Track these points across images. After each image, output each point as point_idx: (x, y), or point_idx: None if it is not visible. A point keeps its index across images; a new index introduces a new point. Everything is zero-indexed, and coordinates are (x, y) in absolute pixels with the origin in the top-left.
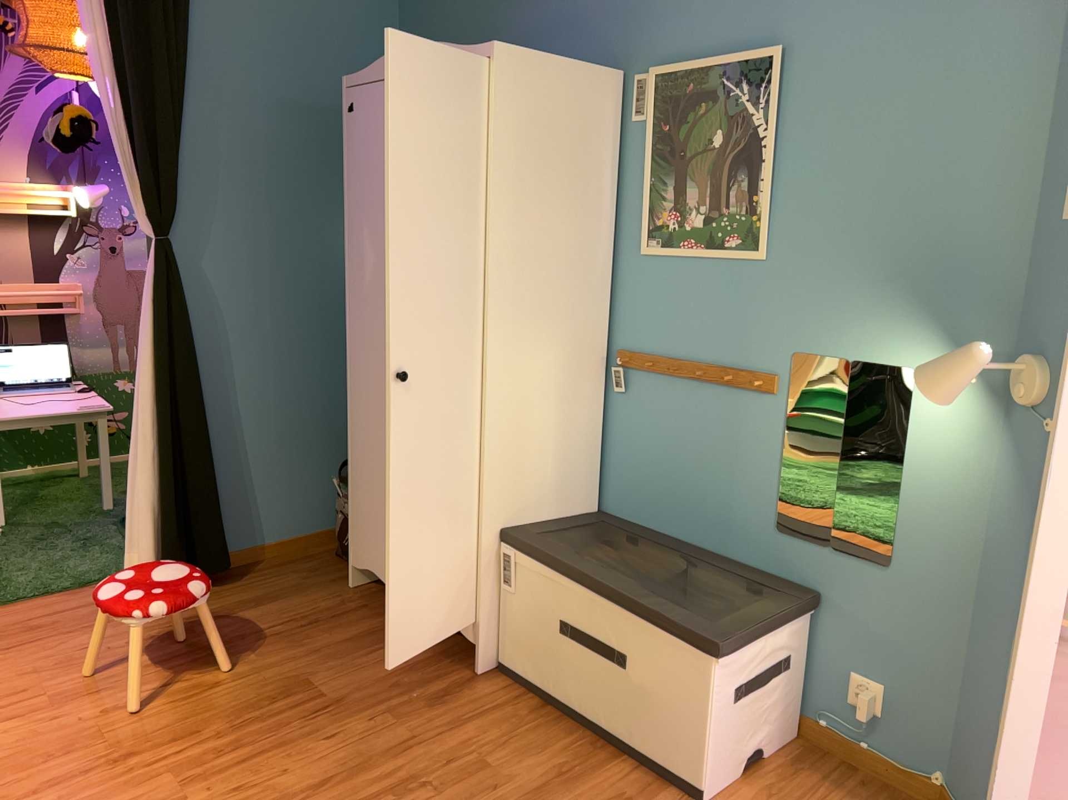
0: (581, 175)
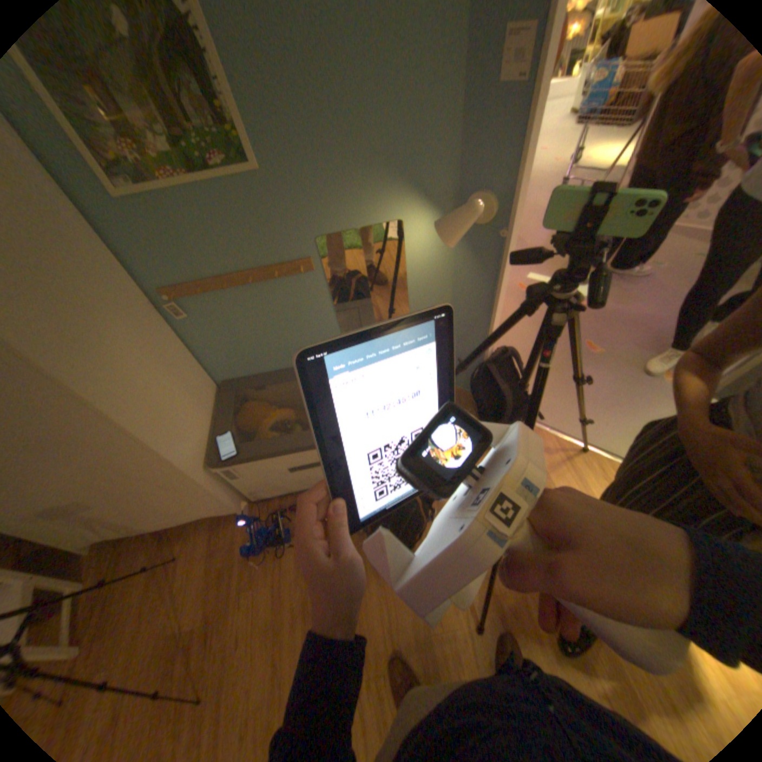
0: None
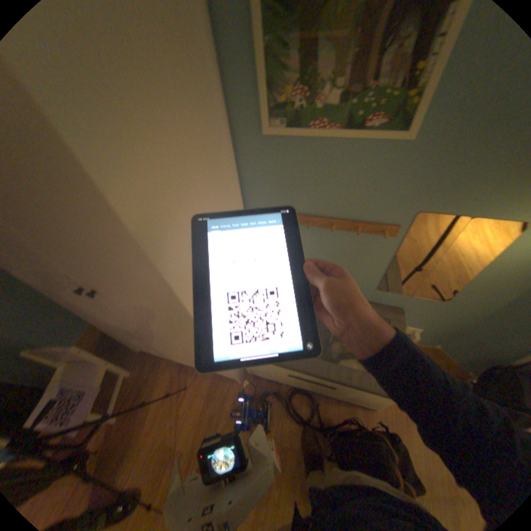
0: (187, 53)
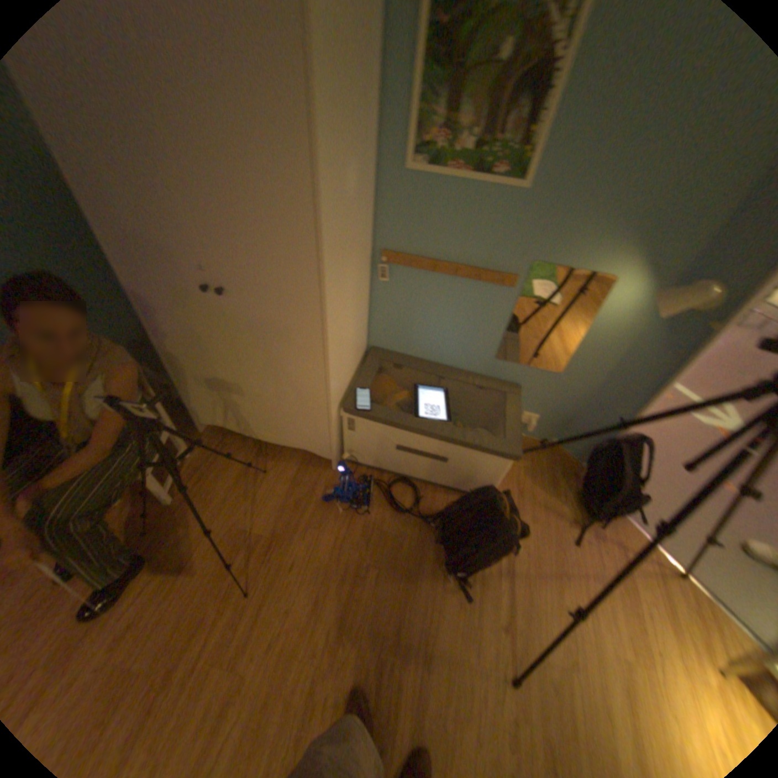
0: (365, 84)
